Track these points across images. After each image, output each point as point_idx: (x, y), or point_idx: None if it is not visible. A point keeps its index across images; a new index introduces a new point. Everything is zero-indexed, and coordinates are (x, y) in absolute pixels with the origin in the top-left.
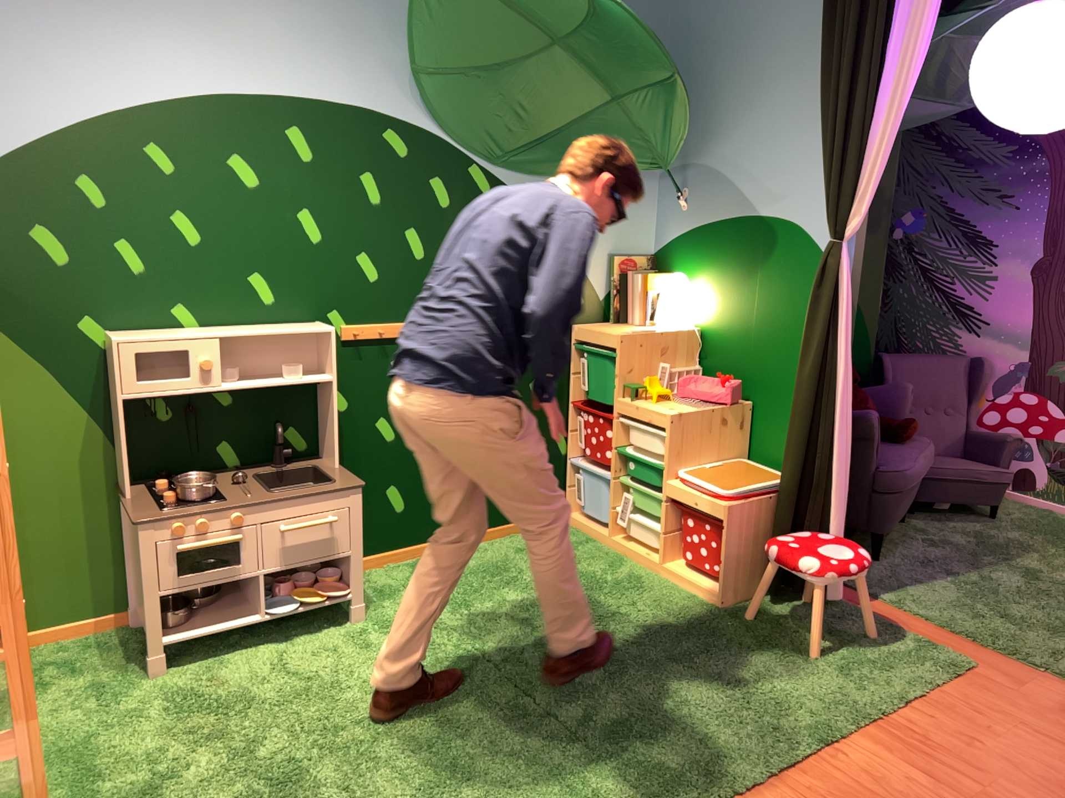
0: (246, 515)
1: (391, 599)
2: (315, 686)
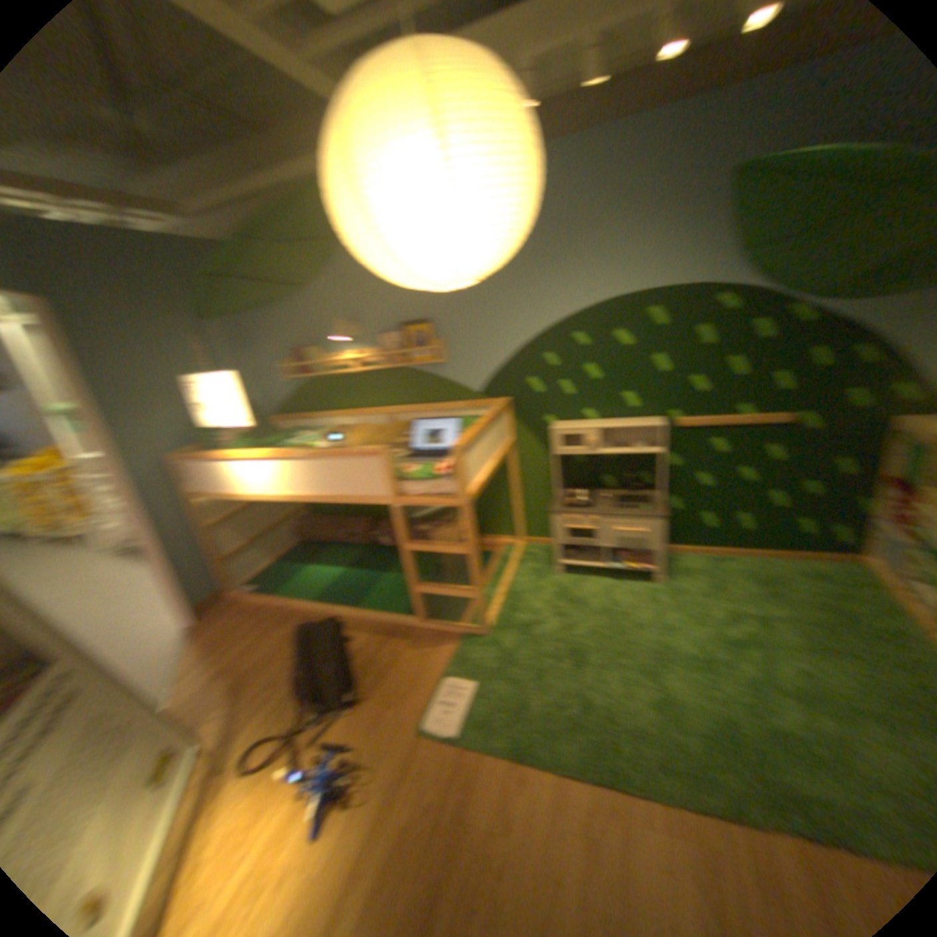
0: (596, 518)
1: (685, 577)
2: (614, 611)
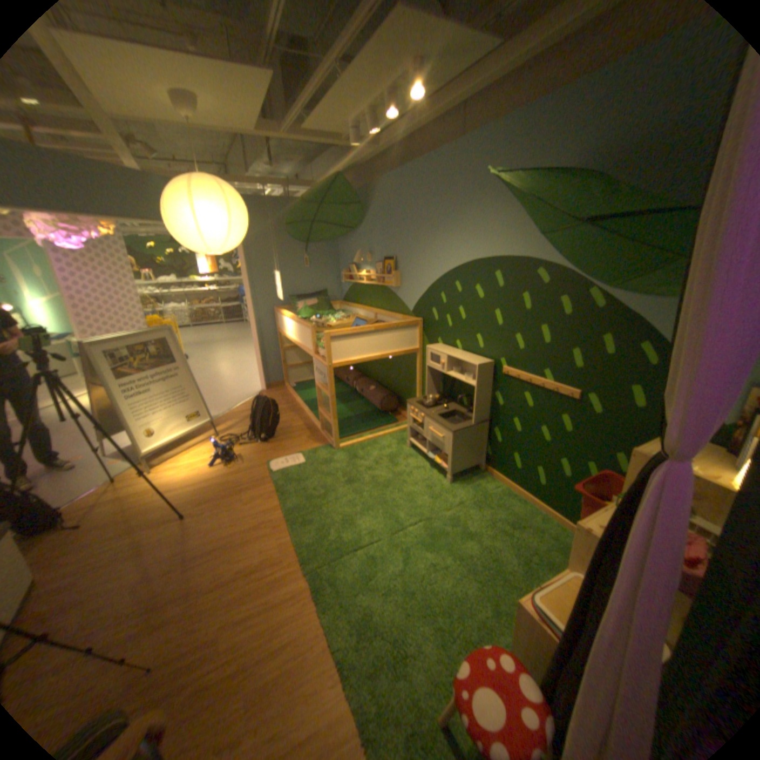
0: (423, 416)
1: (472, 491)
2: (403, 479)
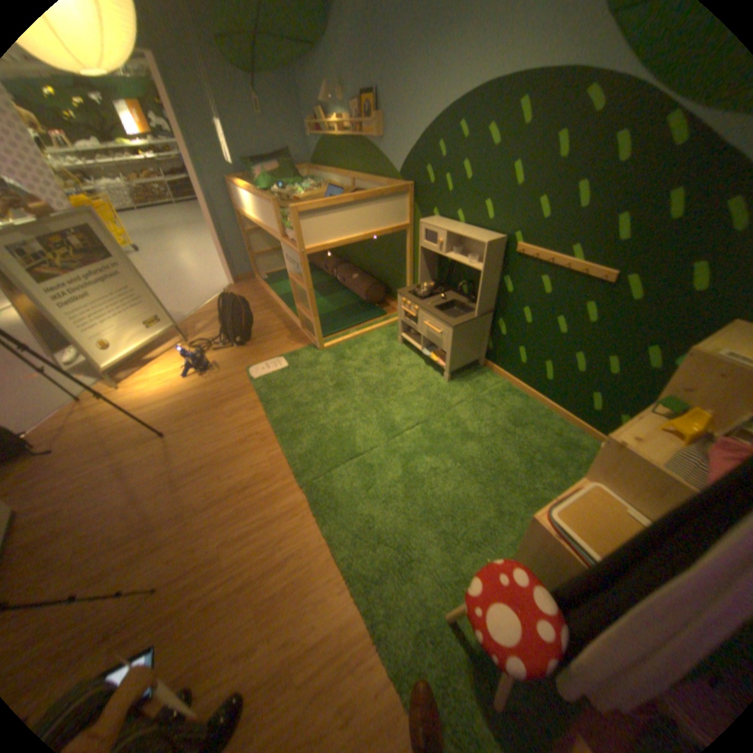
0: (417, 310)
1: (470, 388)
2: (396, 379)
